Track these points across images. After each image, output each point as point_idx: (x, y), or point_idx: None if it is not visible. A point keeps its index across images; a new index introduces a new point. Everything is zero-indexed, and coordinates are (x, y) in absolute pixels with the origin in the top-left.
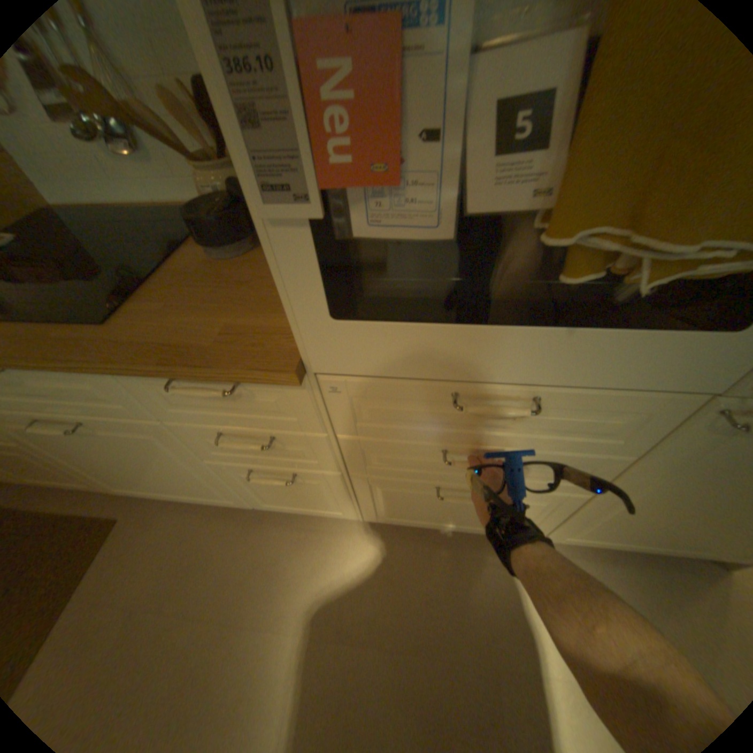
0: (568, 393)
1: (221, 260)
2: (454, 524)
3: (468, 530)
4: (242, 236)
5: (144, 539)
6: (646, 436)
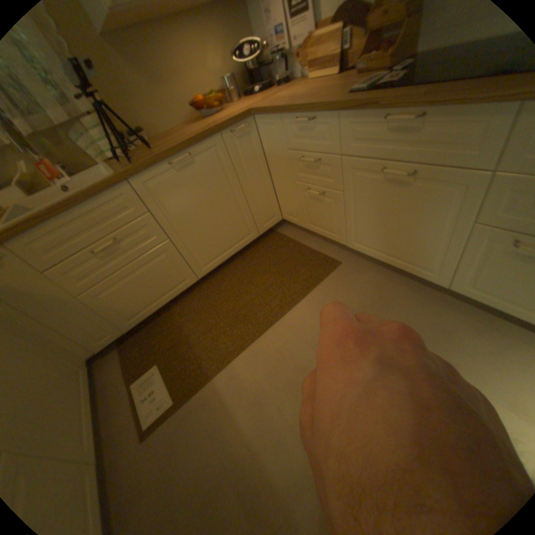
0: None
1: None
2: None
3: None
4: None
5: (356, 277)
6: None
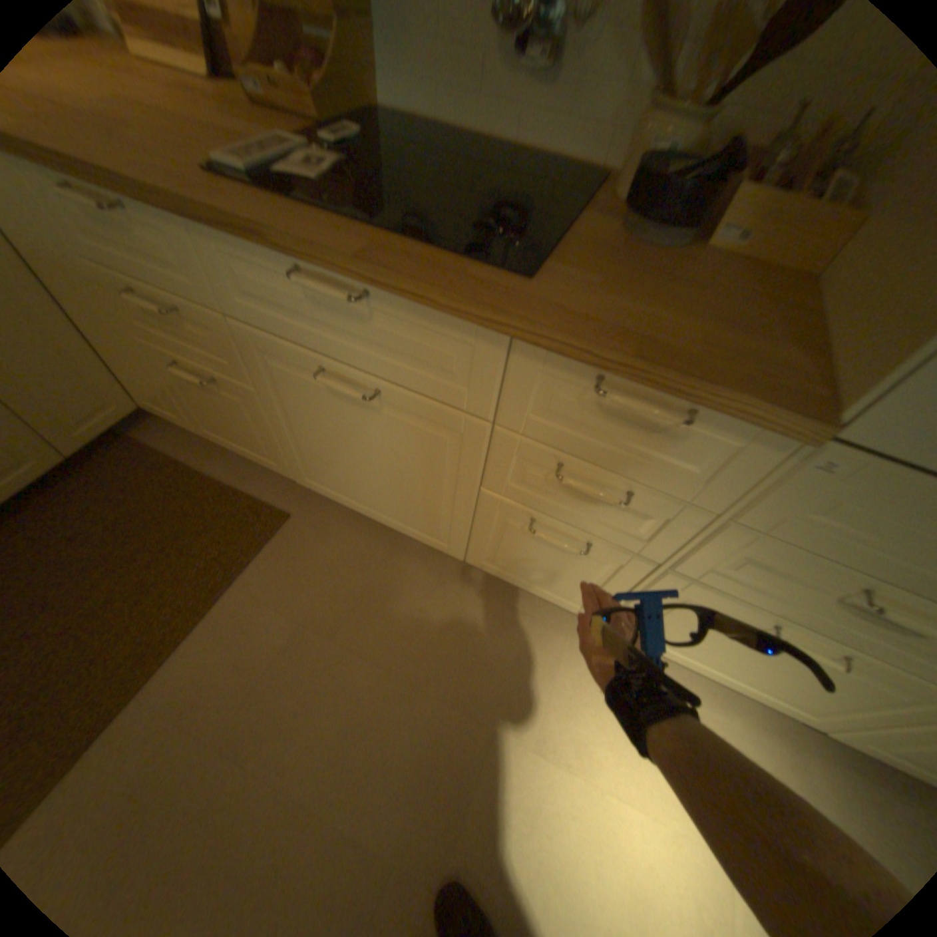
0: None
1: (658, 245)
2: (728, 673)
3: (737, 687)
4: (701, 222)
5: (321, 548)
6: None
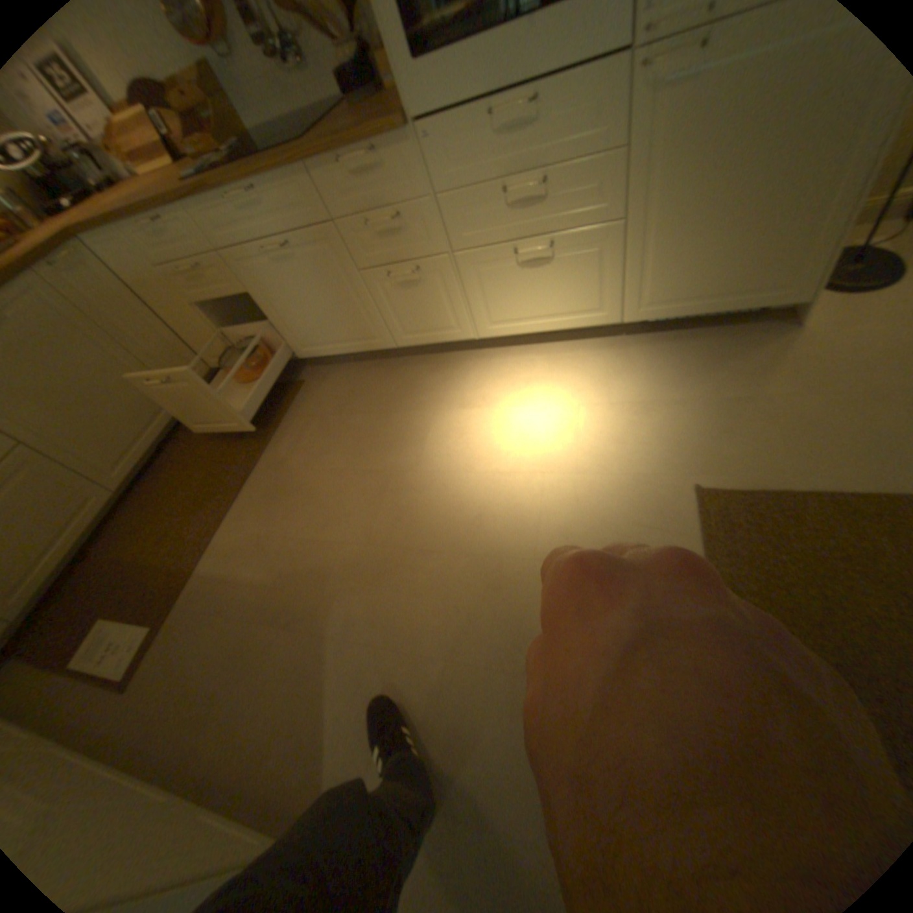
0: (551, 83)
1: (359, 102)
2: (546, 315)
3: (560, 323)
4: (370, 81)
5: (326, 386)
6: (616, 113)
